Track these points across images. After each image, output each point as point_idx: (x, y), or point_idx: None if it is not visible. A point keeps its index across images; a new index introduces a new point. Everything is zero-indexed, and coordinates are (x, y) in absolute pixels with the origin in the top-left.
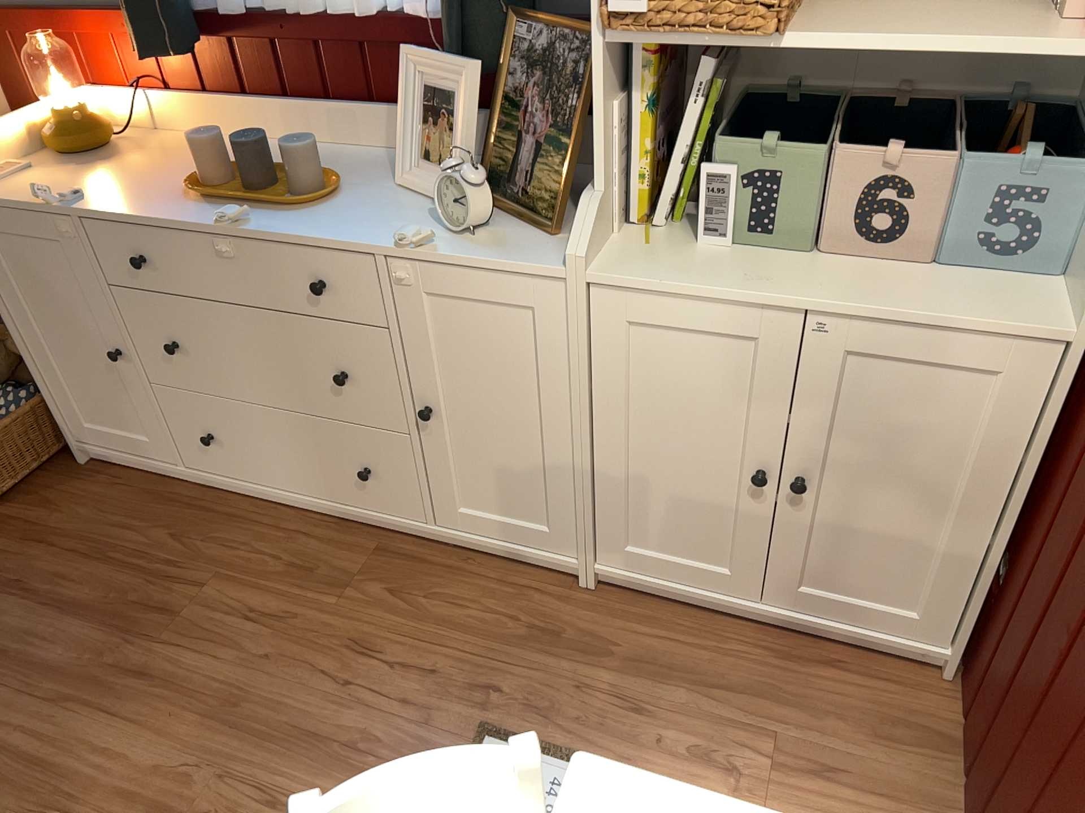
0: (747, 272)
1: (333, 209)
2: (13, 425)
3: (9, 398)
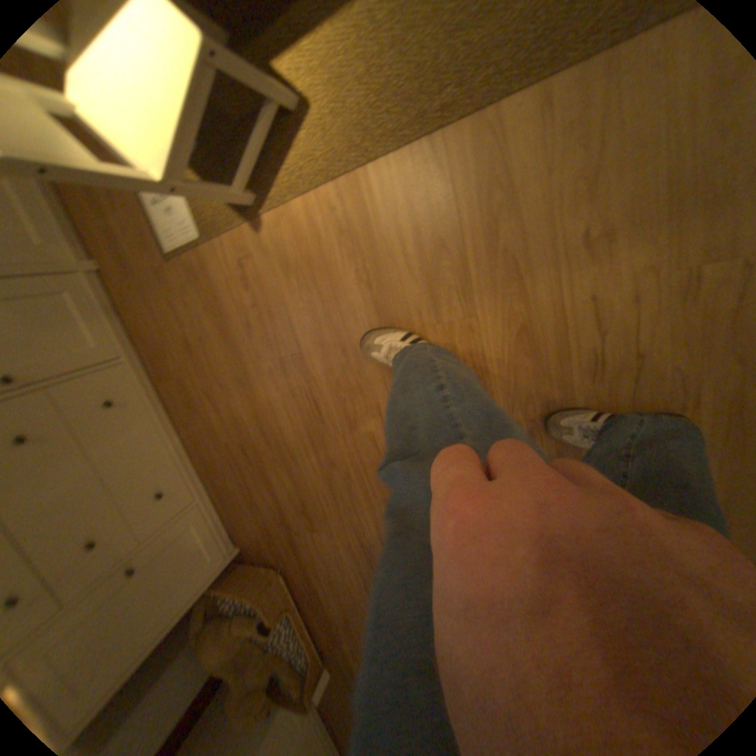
0: None
1: None
2: (231, 596)
3: (220, 610)
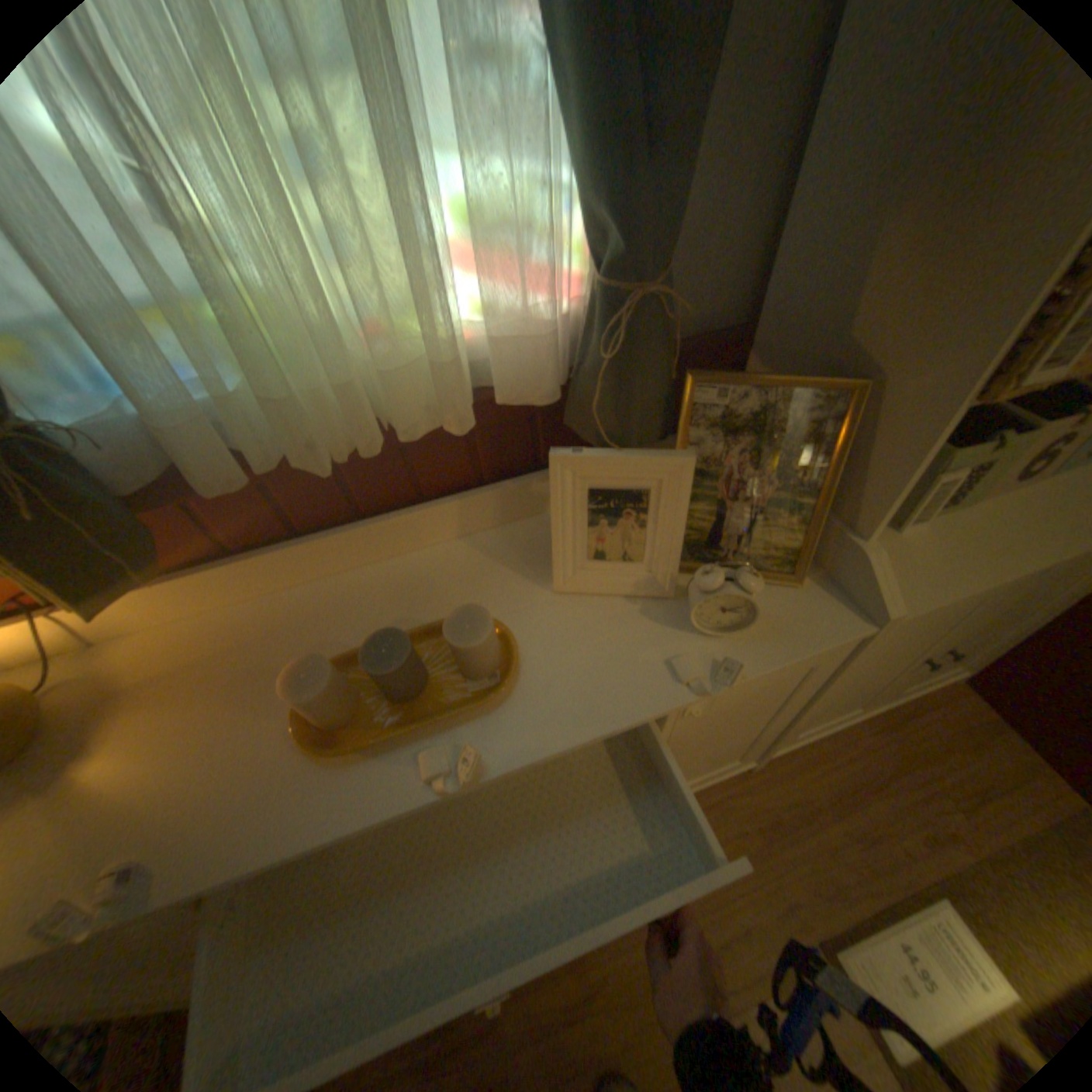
0: (979, 544)
1: (530, 667)
2: None
3: None
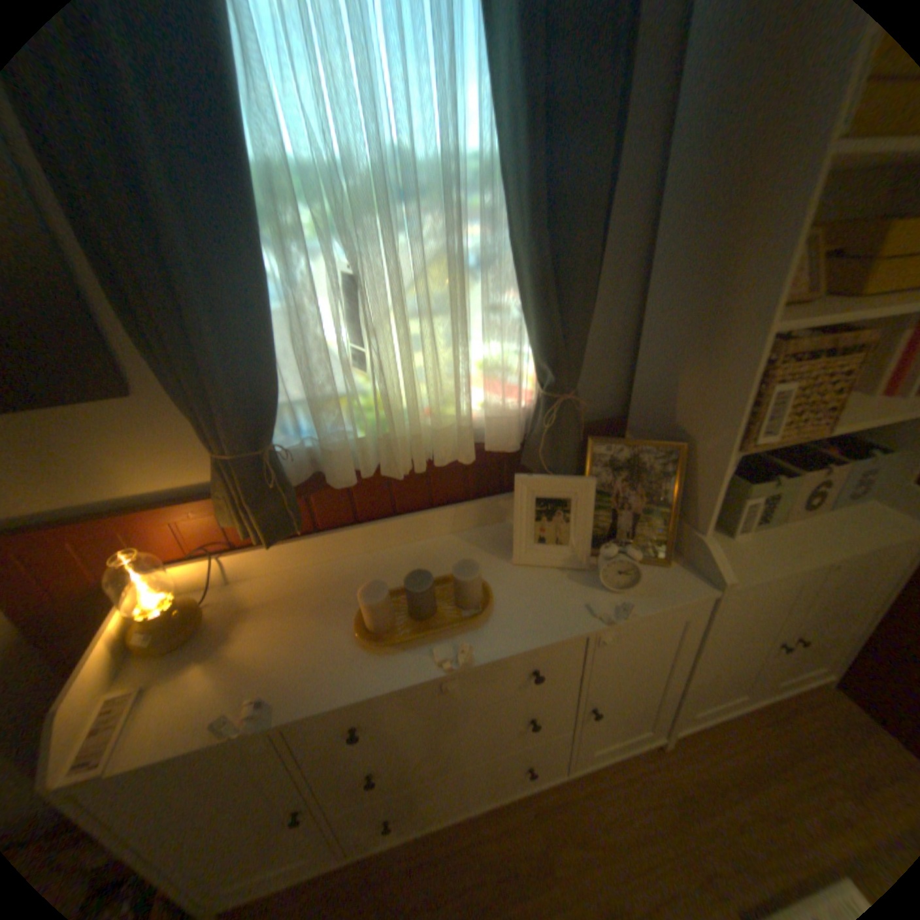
0: (786, 547)
1: (499, 605)
2: None
3: None
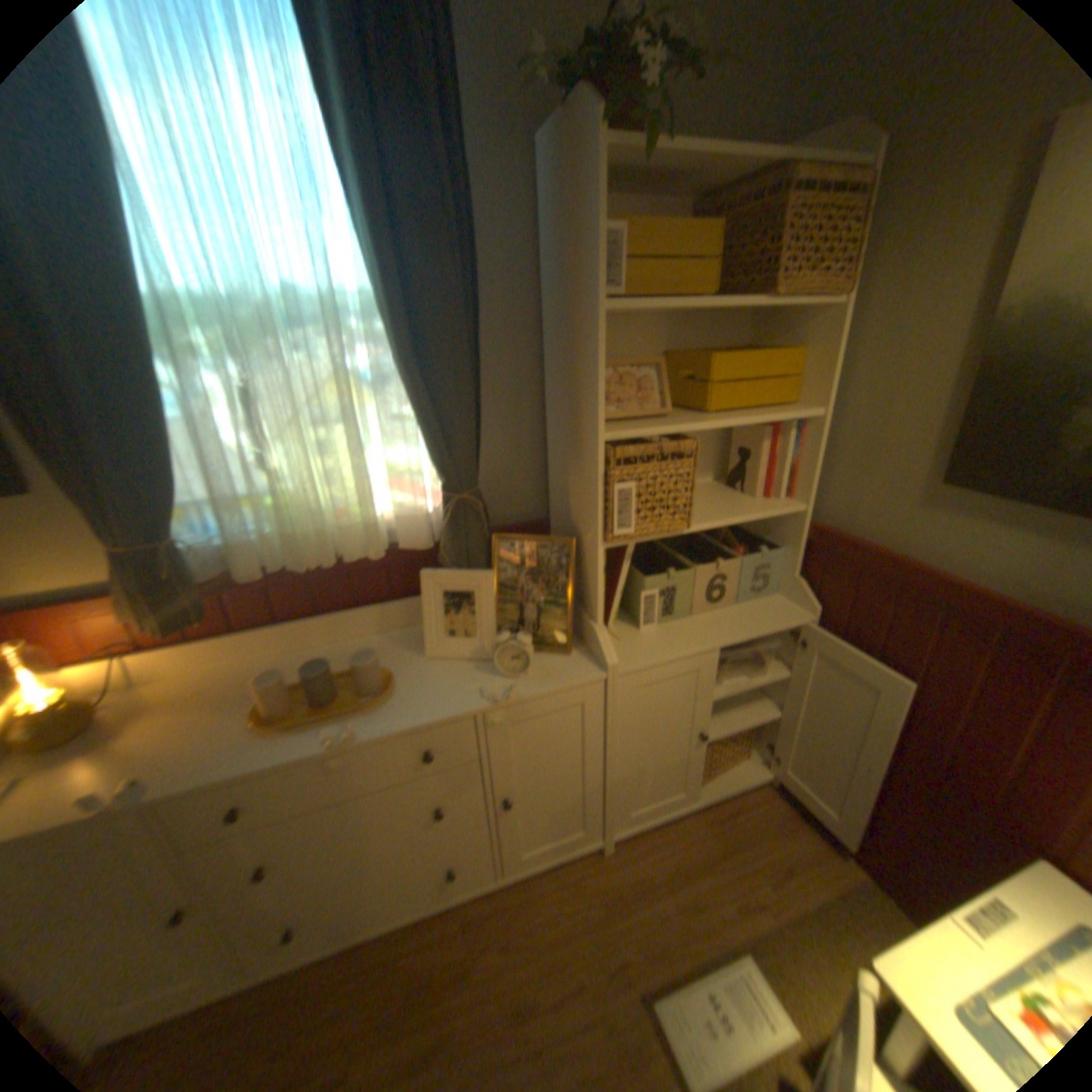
0: (680, 636)
1: (397, 695)
2: None
3: None
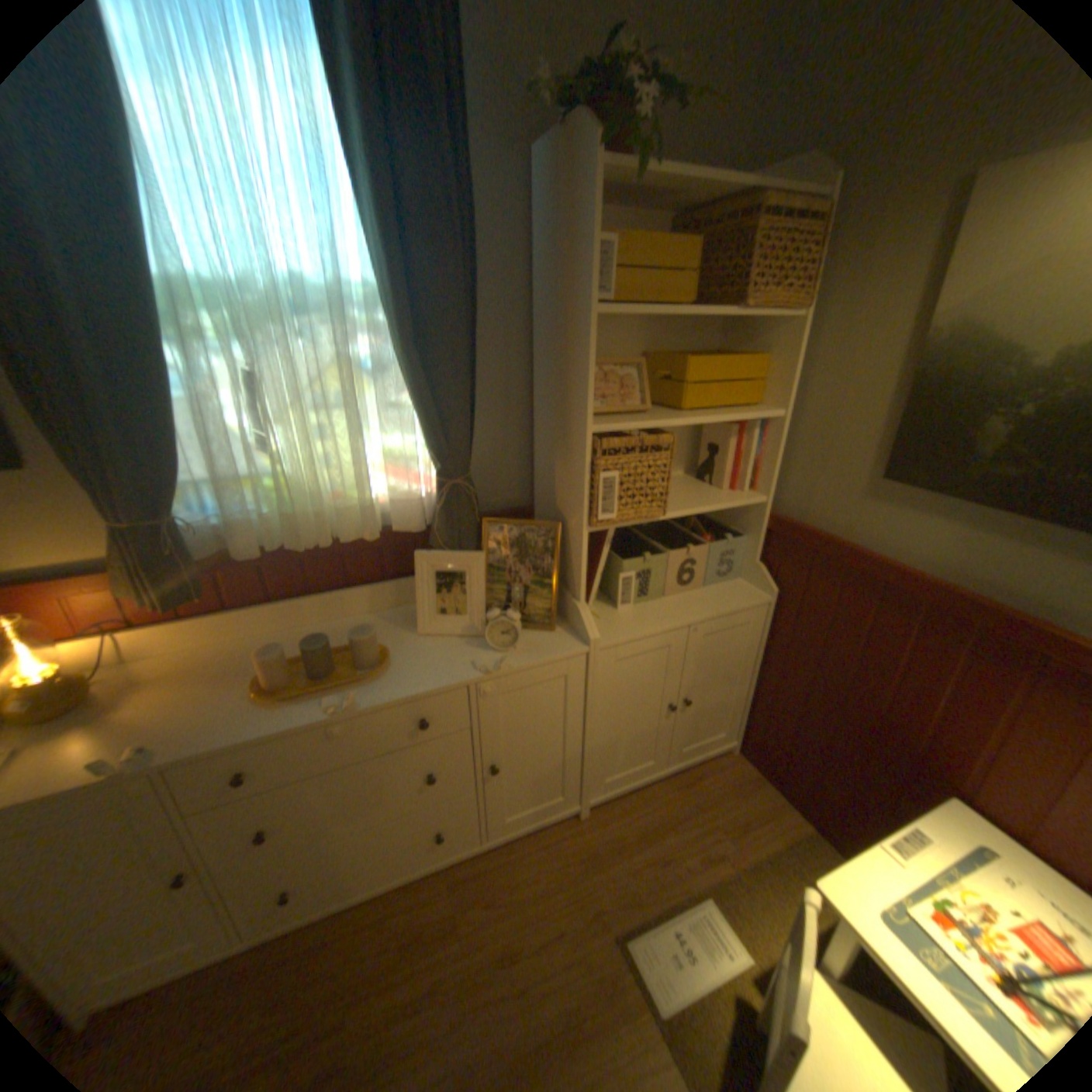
0: (654, 614)
1: (393, 666)
2: None
3: None
